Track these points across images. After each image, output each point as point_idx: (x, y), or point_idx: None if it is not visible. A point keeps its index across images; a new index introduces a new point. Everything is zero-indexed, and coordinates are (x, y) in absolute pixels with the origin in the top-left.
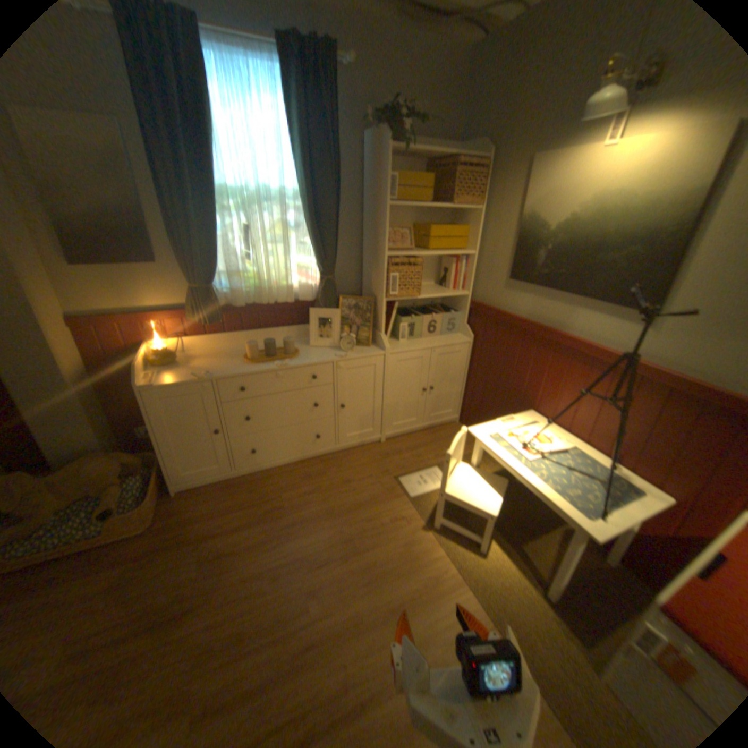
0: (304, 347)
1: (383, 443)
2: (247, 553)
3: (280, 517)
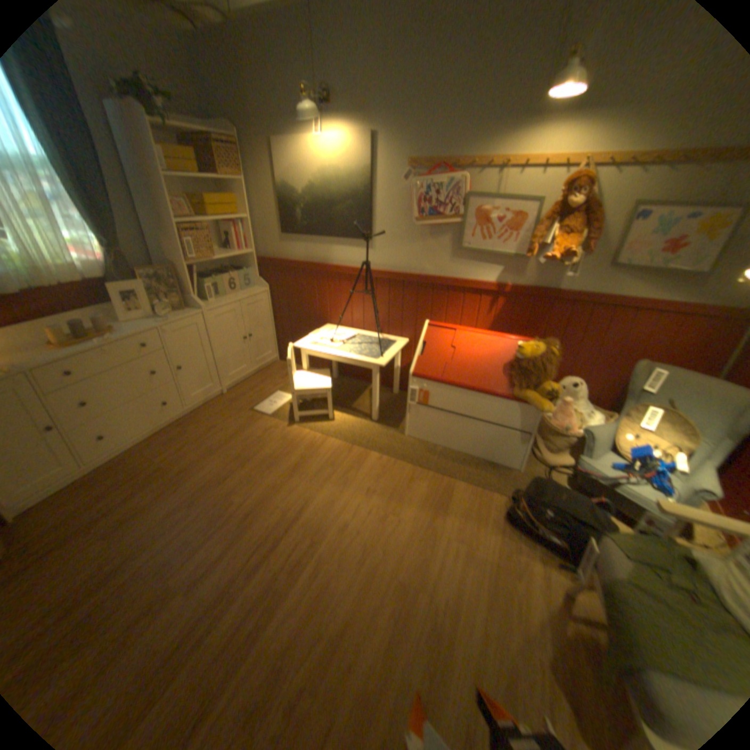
0: (112, 323)
1: (225, 393)
2: (149, 506)
3: (163, 473)
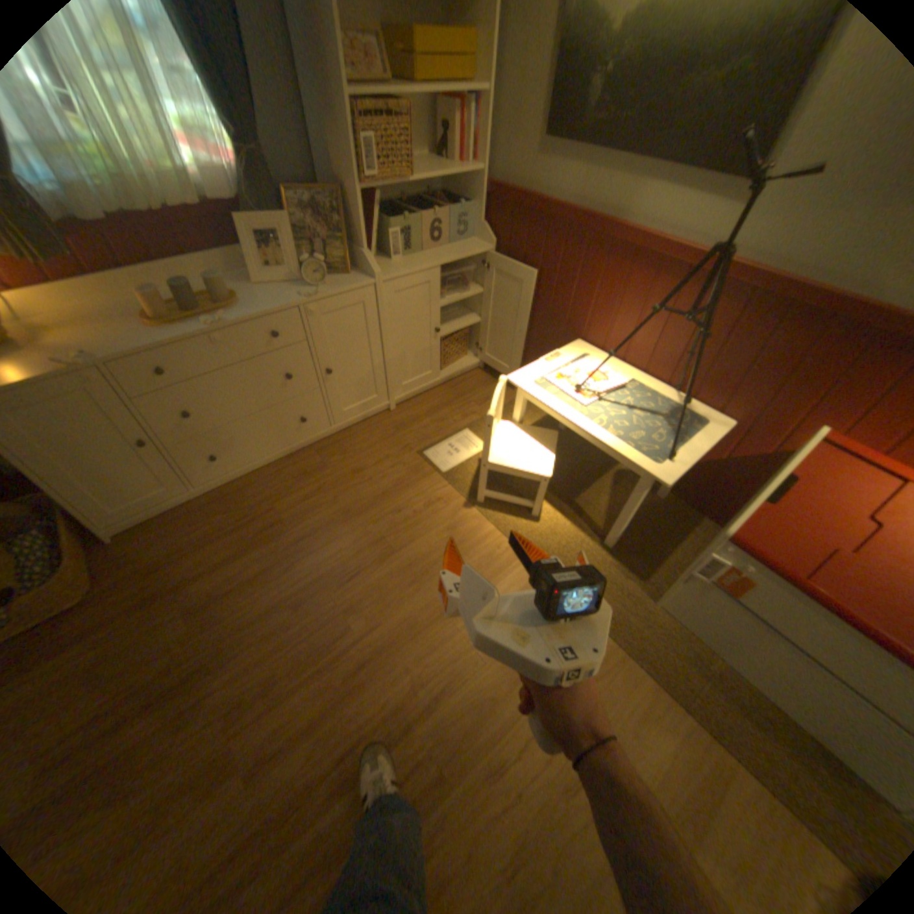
0: (243, 285)
1: (393, 411)
2: (249, 587)
3: (280, 532)
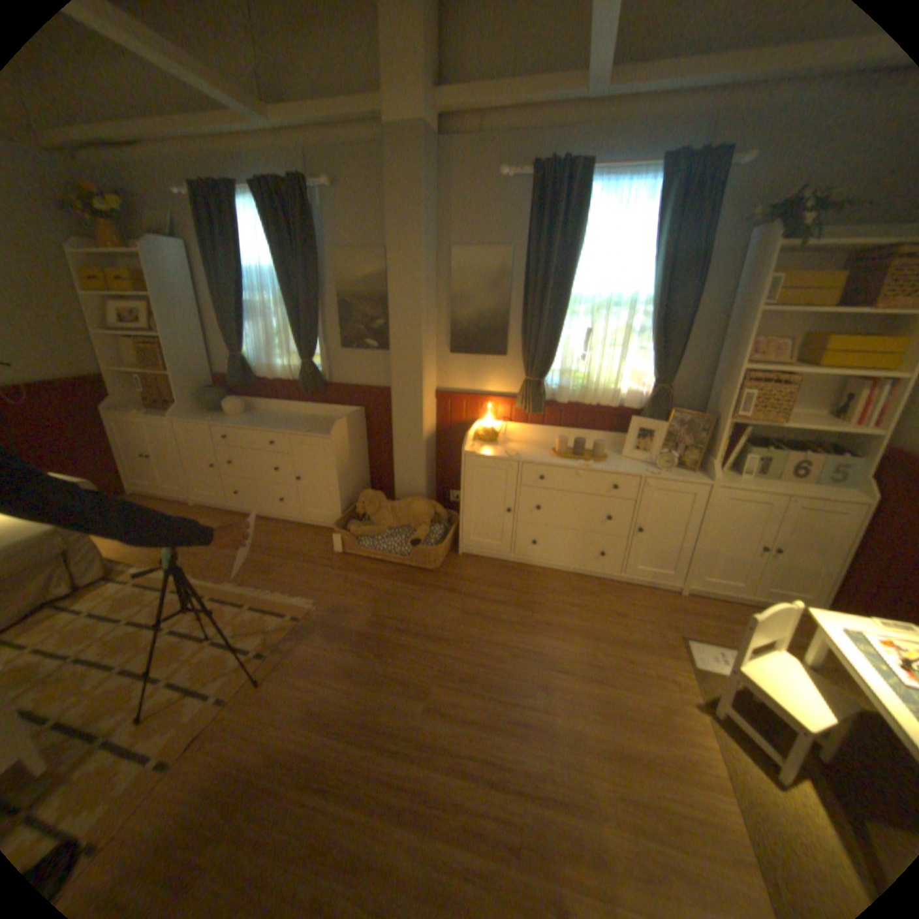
0: (615, 455)
1: (685, 597)
2: (500, 624)
3: (539, 612)
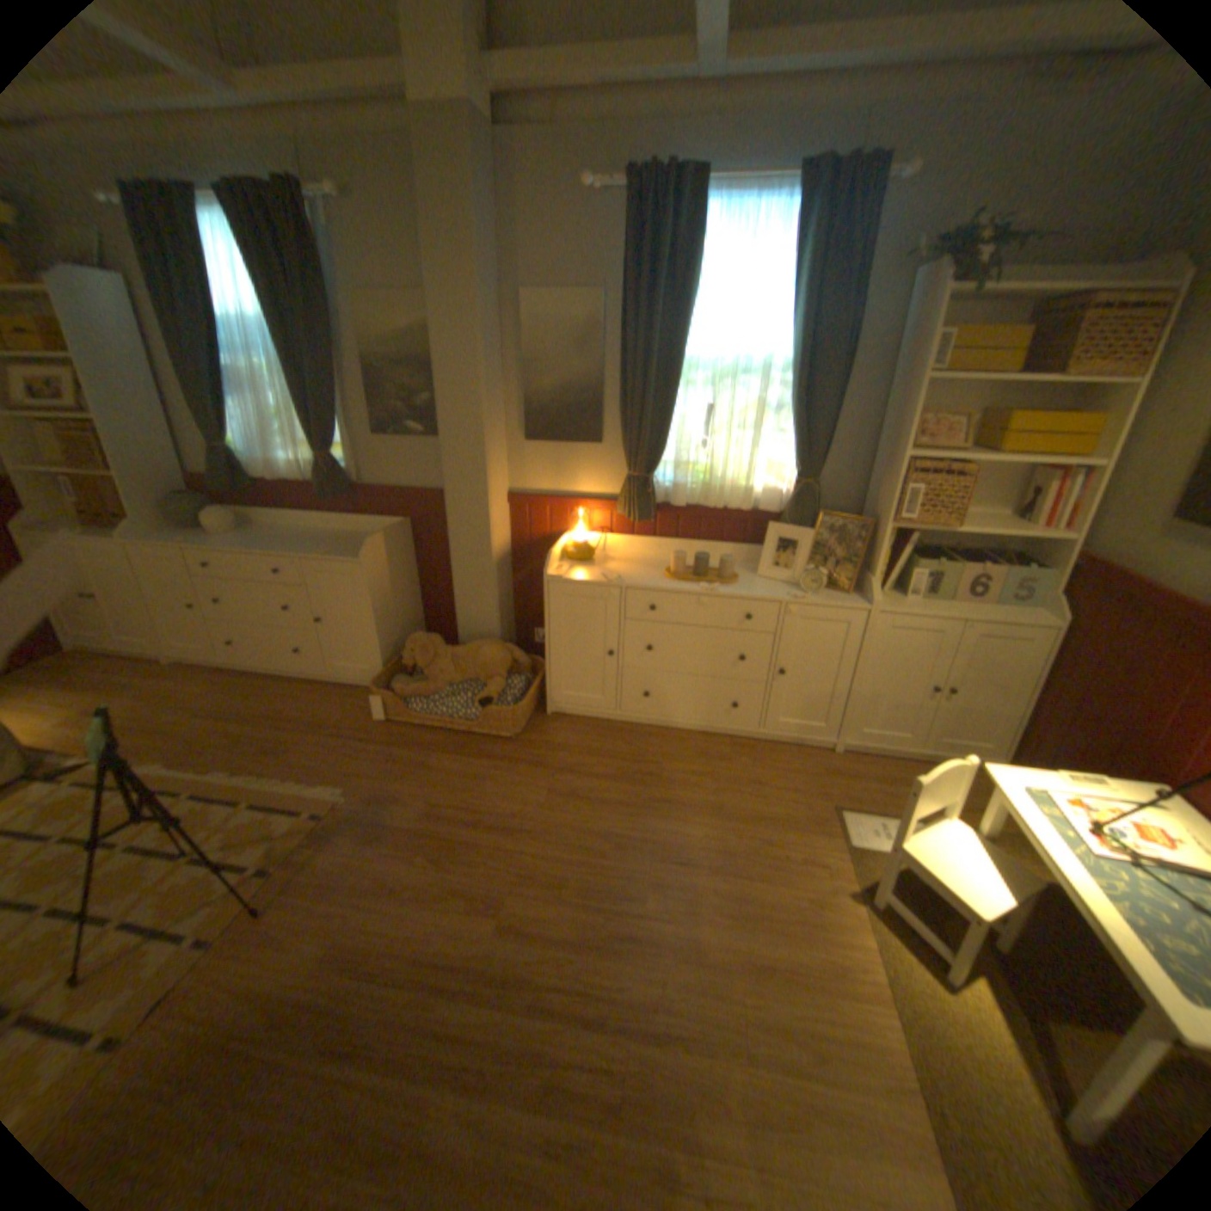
0: (749, 575)
1: (839, 755)
2: (602, 806)
3: (653, 786)
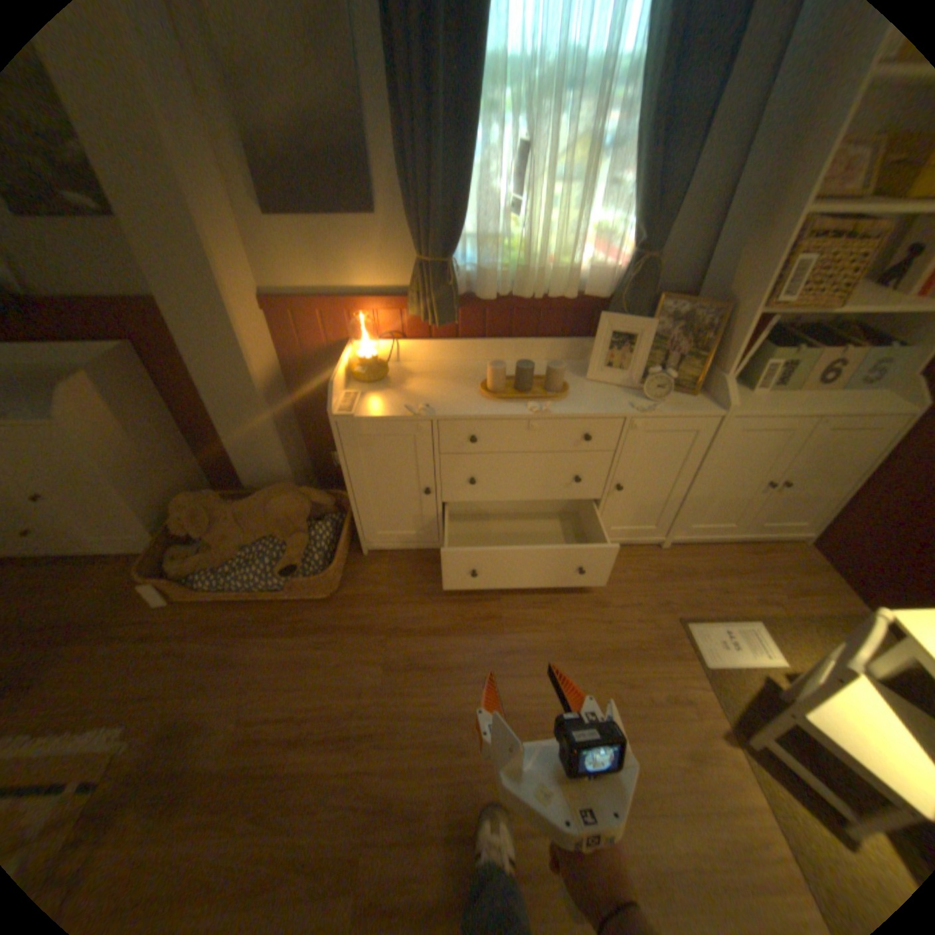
0: (576, 378)
1: (665, 550)
2: (446, 674)
3: (496, 630)
